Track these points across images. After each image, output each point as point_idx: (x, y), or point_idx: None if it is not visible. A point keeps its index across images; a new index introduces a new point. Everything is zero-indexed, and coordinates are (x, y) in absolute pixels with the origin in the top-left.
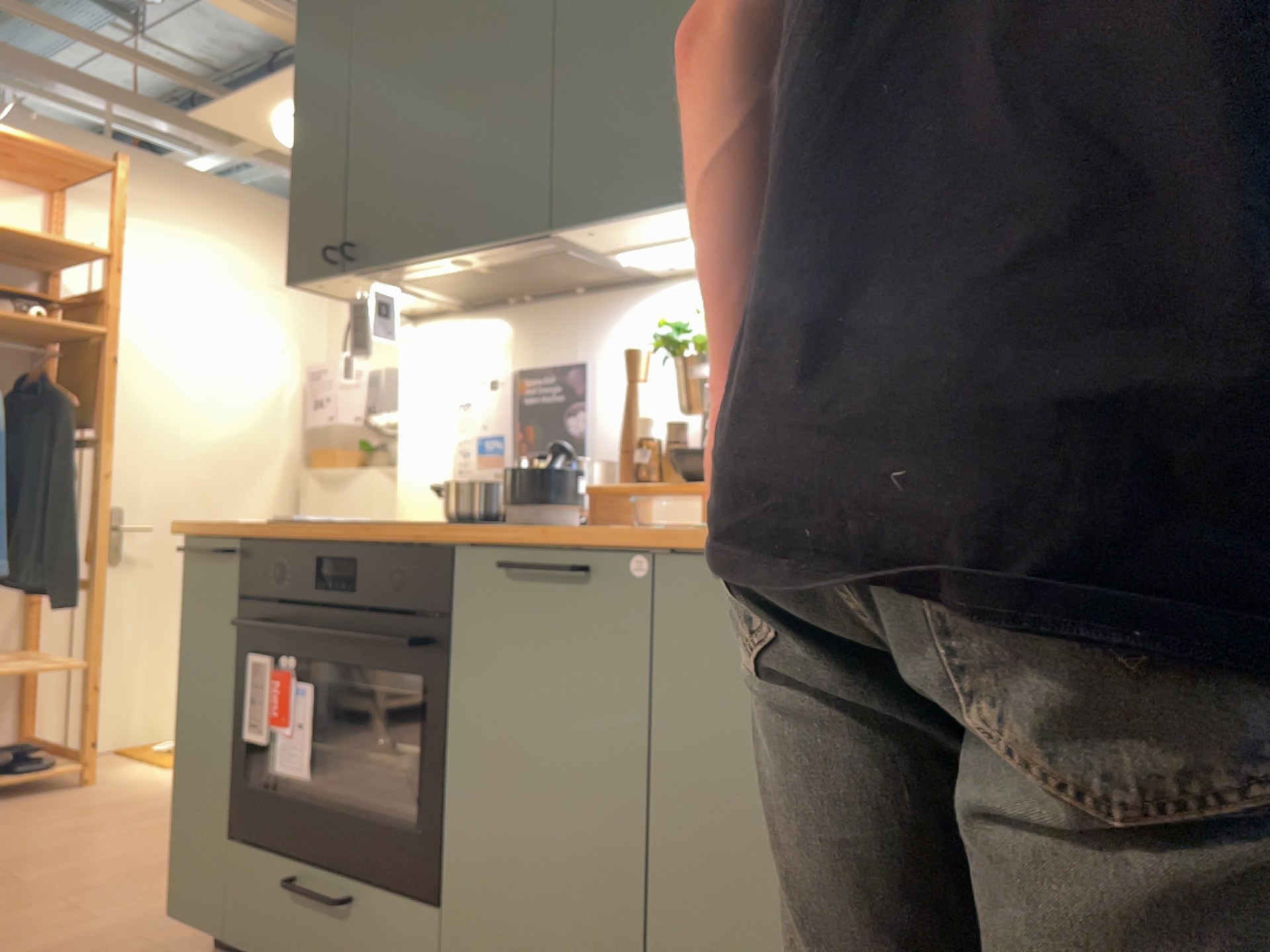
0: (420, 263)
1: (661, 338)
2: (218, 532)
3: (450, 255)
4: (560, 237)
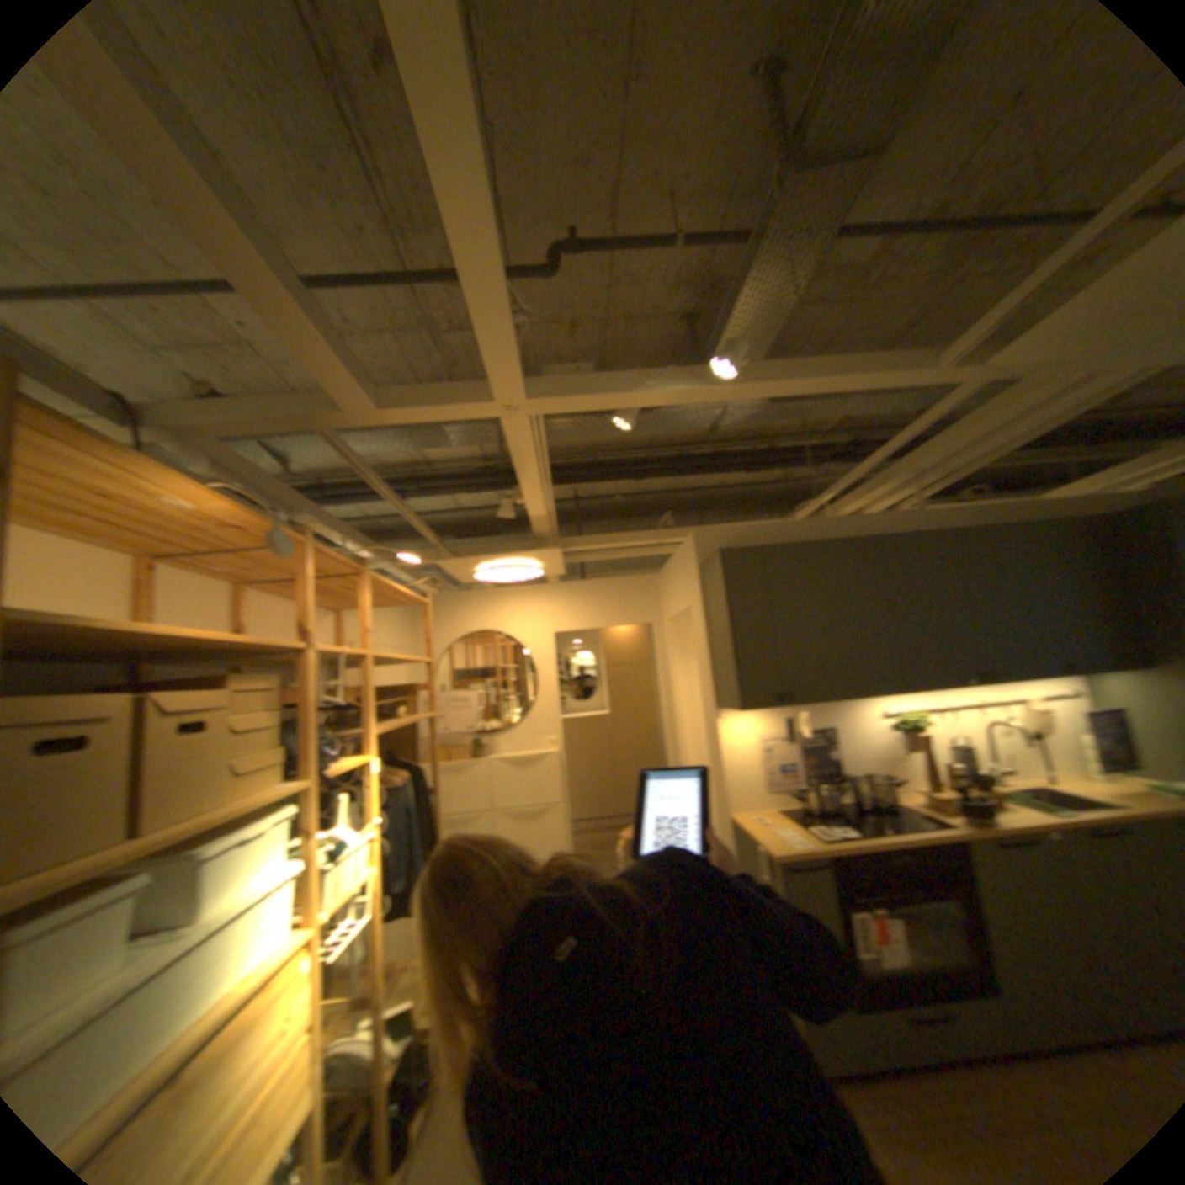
0: (828, 703)
1: (910, 726)
2: (819, 857)
3: (847, 701)
4: (896, 694)
